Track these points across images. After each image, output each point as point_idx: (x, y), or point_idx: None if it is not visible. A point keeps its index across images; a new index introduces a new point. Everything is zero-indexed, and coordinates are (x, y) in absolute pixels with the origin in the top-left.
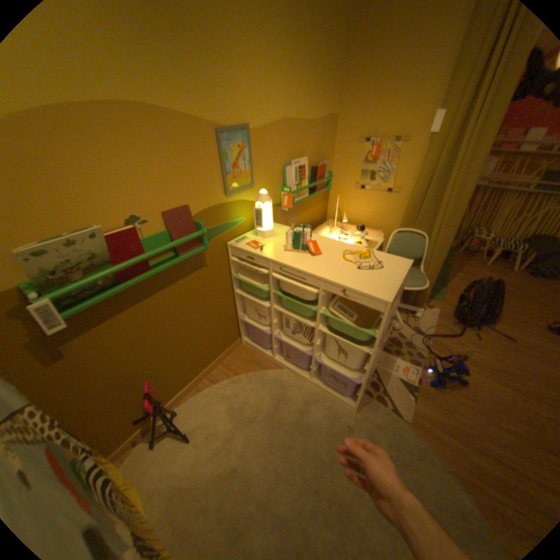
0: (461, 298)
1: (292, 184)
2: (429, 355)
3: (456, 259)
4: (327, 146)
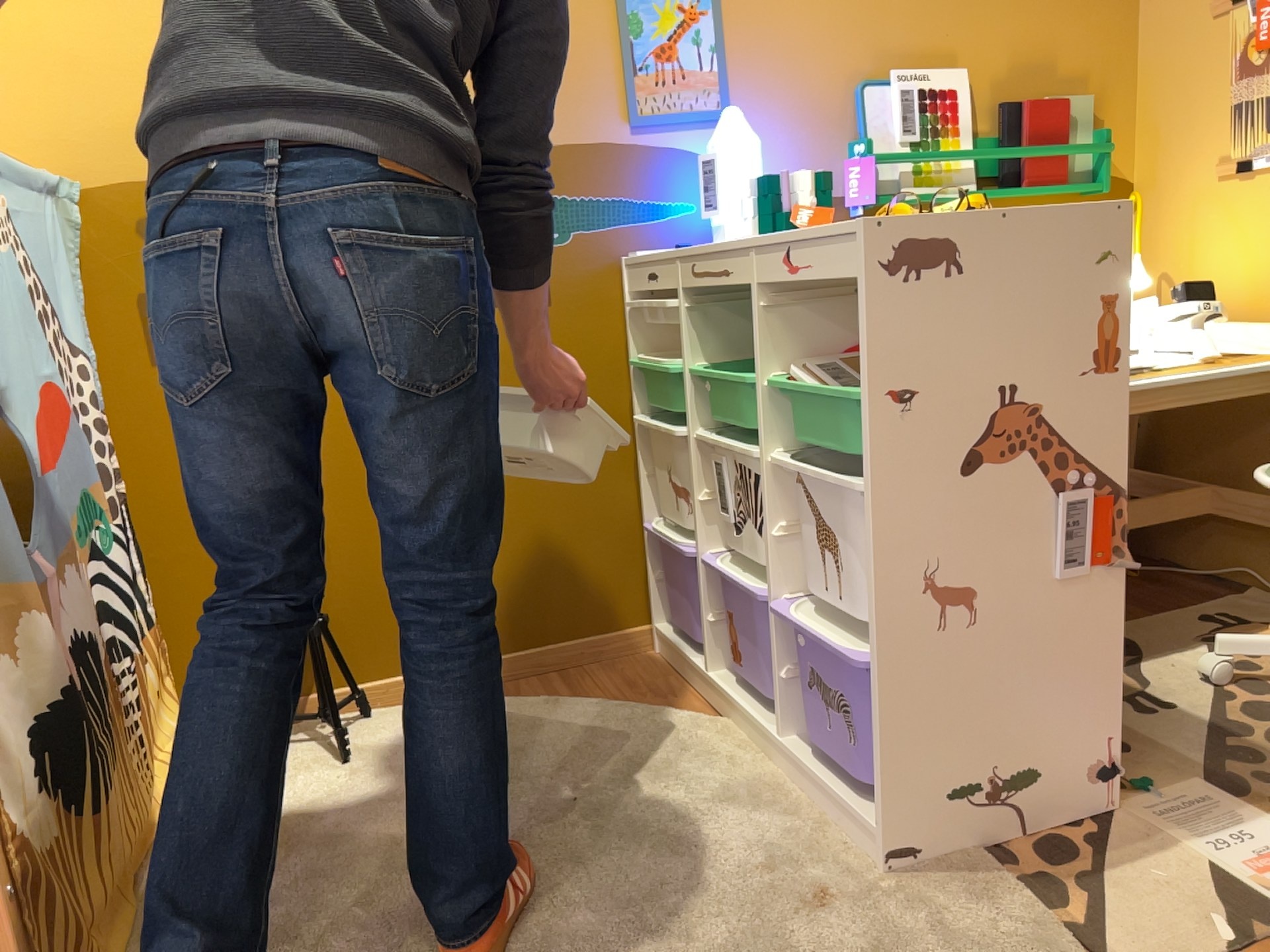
0: None
1: (891, 140)
2: None
3: None
4: (1090, 52)
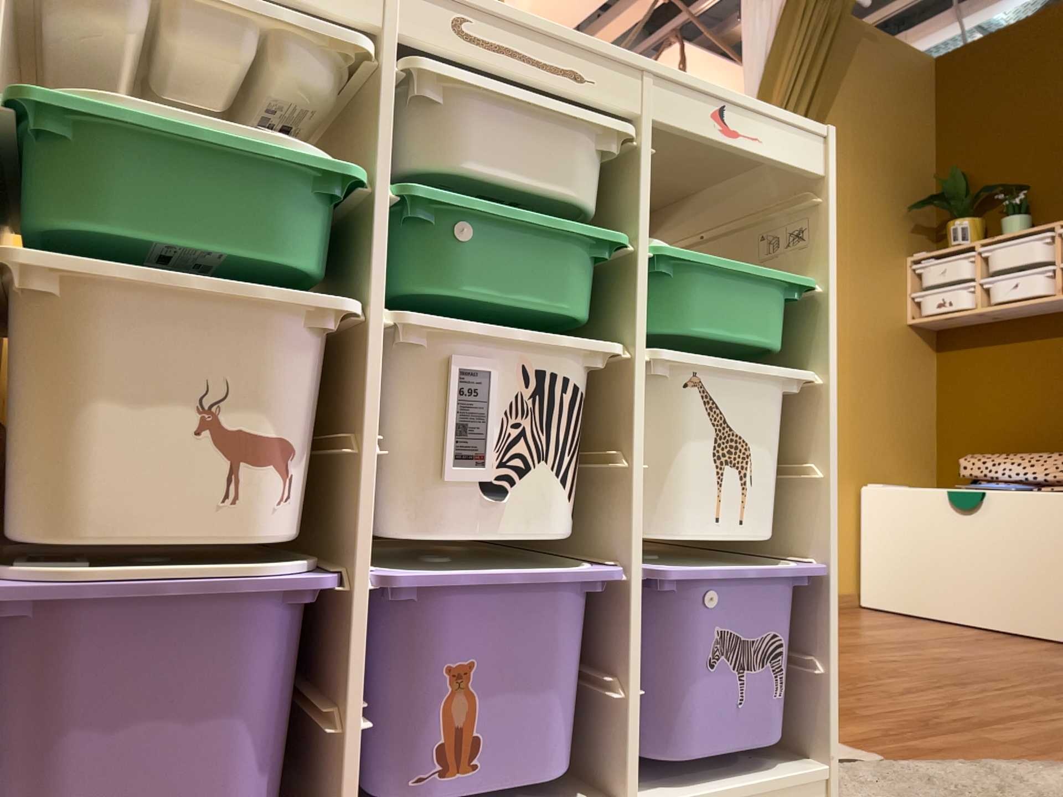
0: None
1: None
2: None
3: None
4: None
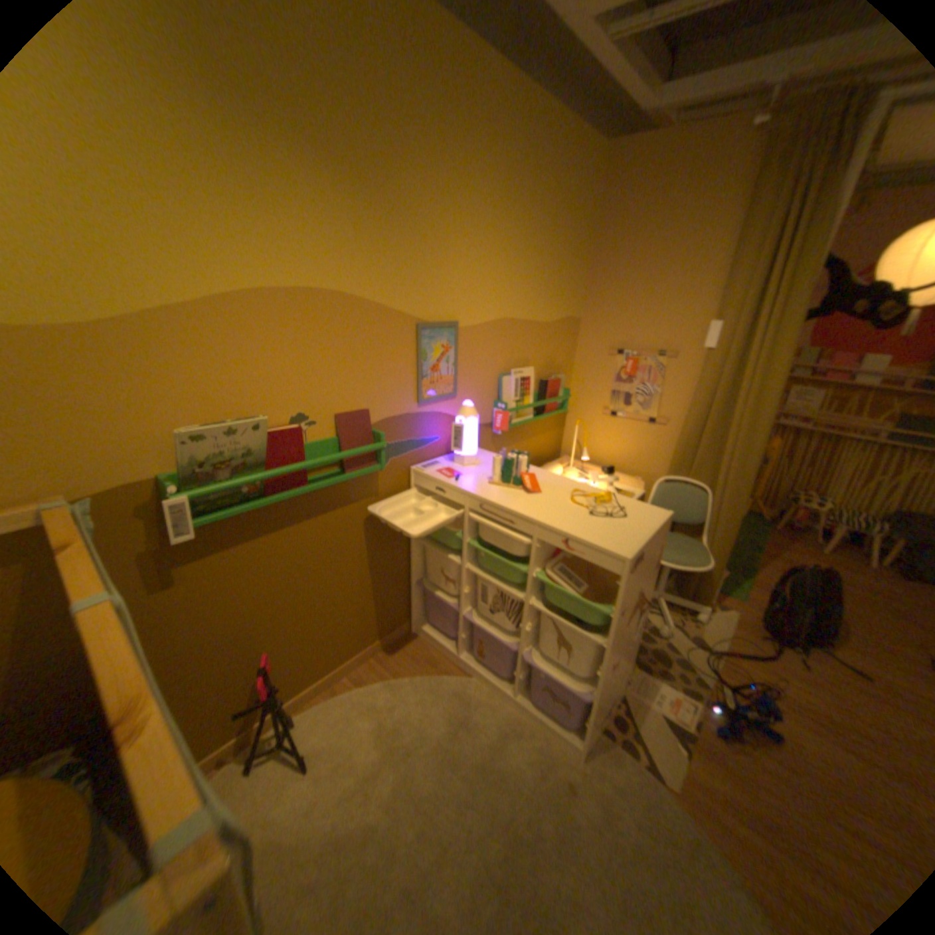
0: (777, 600)
1: (509, 400)
2: (717, 685)
3: (772, 539)
4: (564, 356)
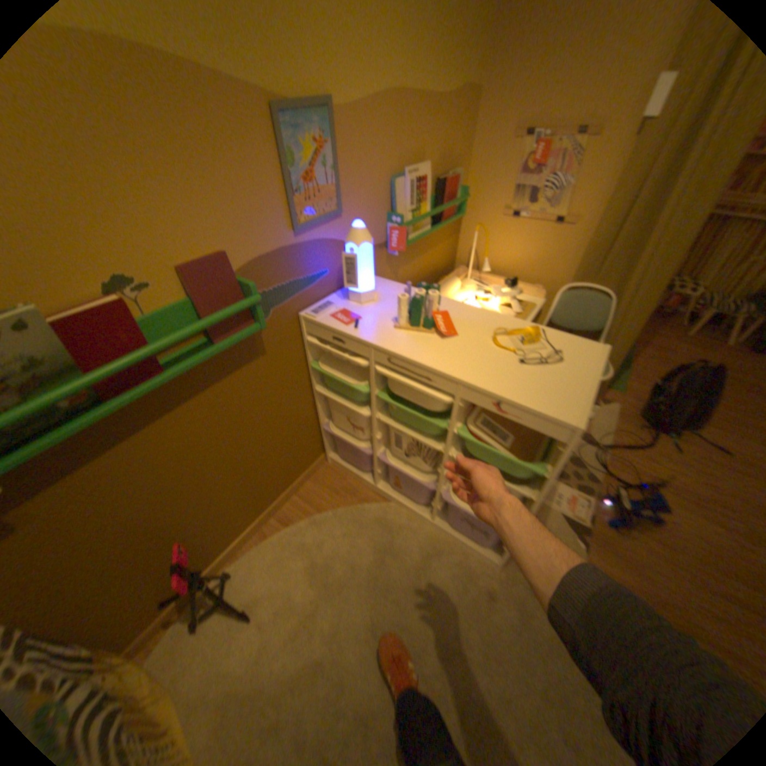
0: (651, 386)
1: (404, 209)
2: (605, 477)
3: None
4: (463, 142)
